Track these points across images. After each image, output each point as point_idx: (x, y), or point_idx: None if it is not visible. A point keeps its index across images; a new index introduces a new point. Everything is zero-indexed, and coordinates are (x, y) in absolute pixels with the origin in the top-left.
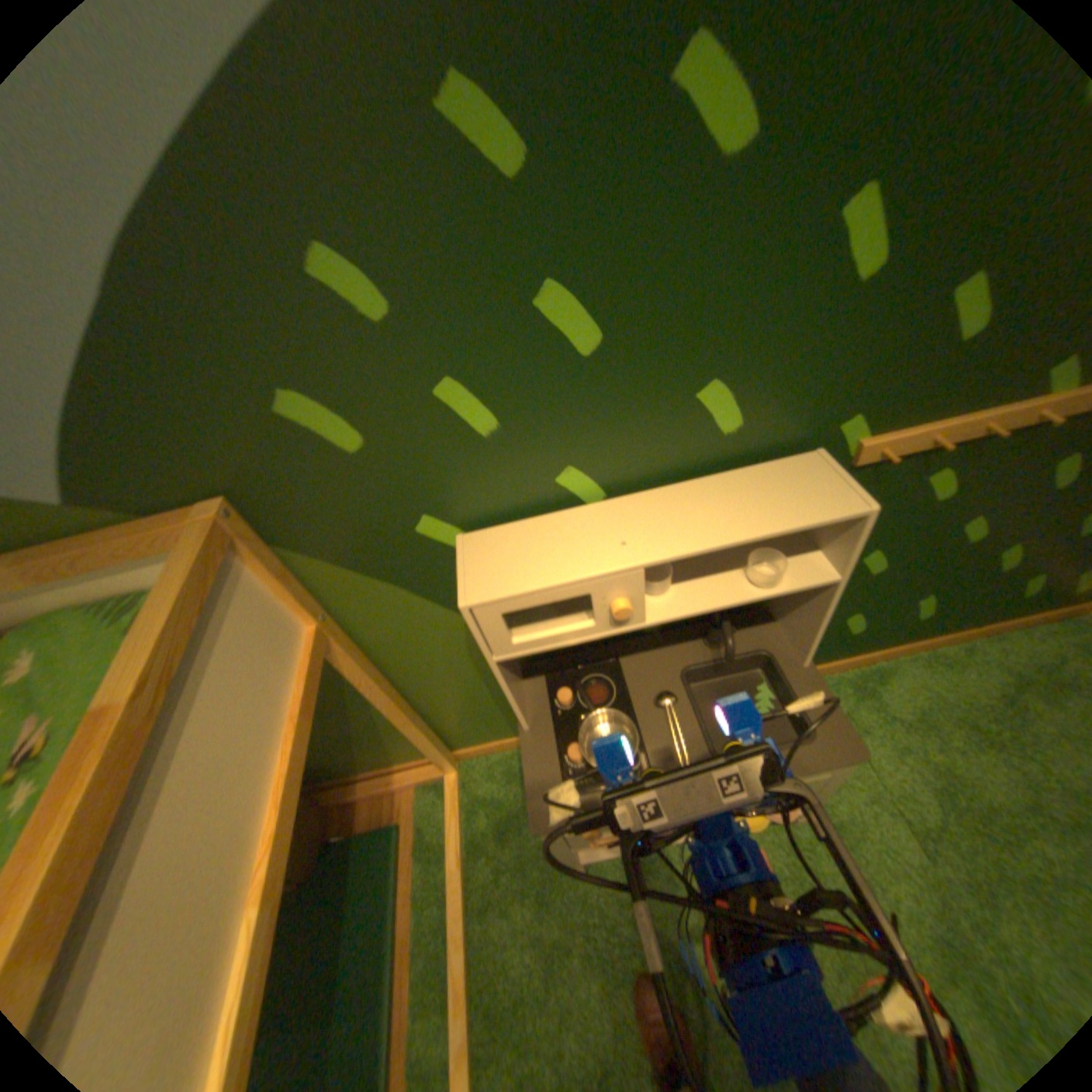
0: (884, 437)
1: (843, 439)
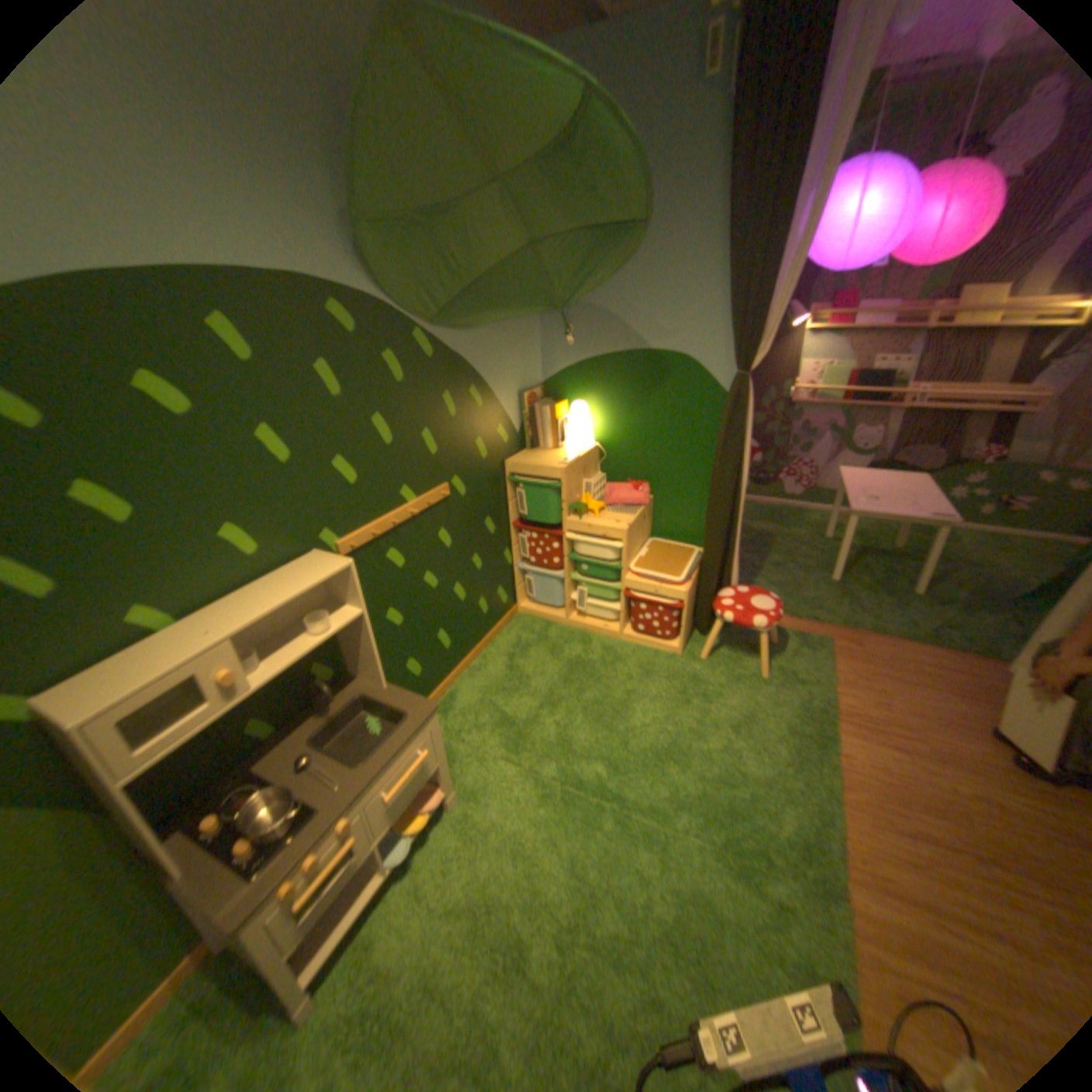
0: (345, 537)
1: (324, 543)
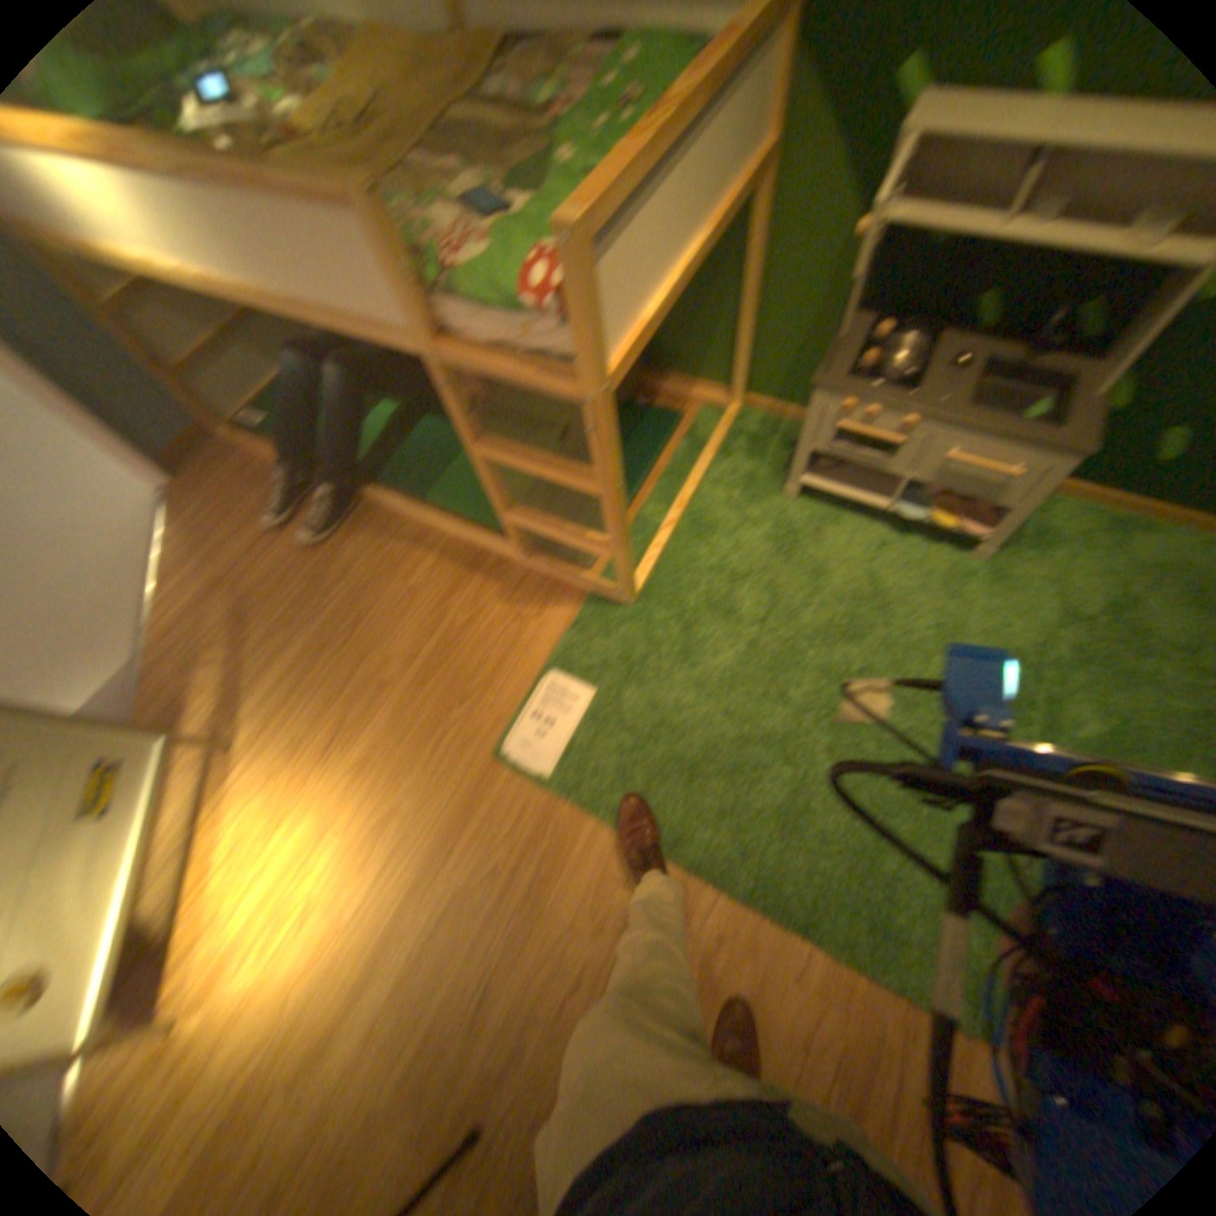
0: None
1: None
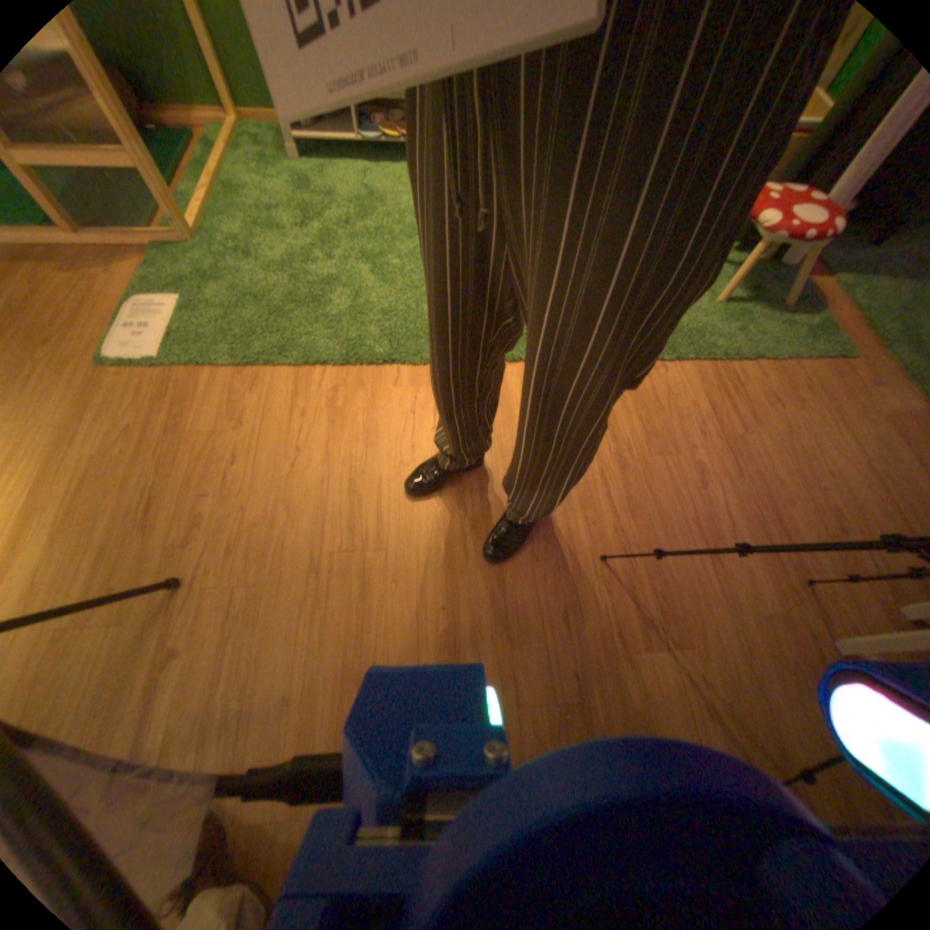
0: None
1: None
